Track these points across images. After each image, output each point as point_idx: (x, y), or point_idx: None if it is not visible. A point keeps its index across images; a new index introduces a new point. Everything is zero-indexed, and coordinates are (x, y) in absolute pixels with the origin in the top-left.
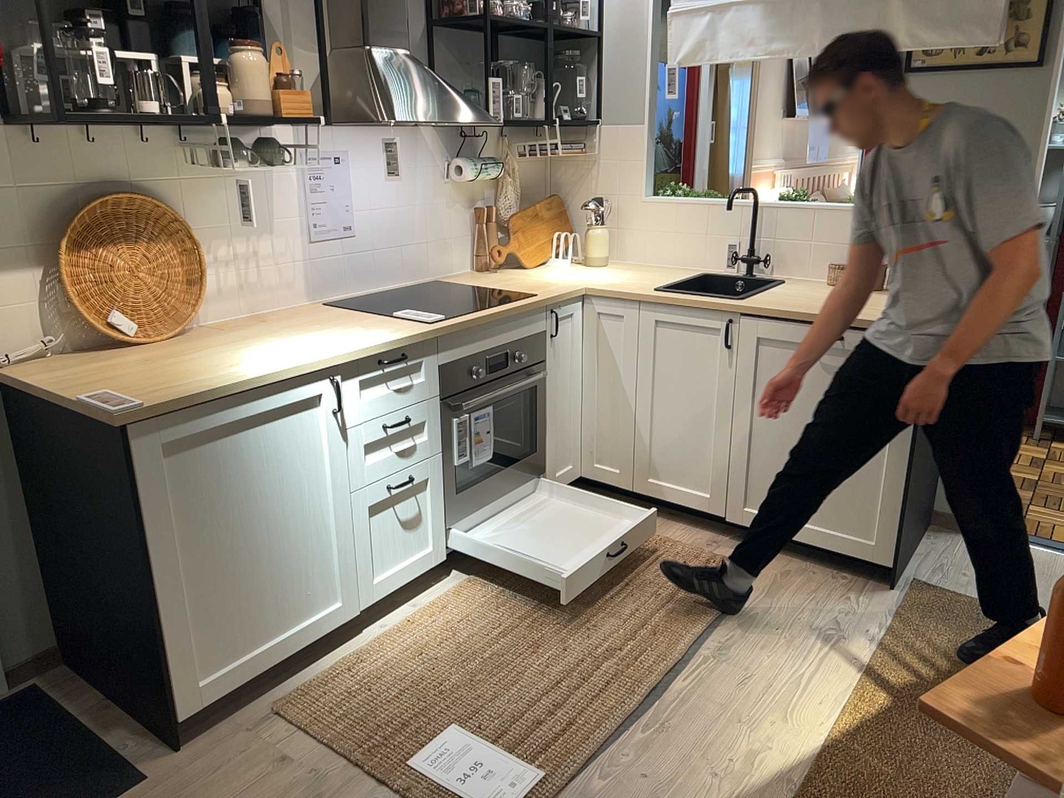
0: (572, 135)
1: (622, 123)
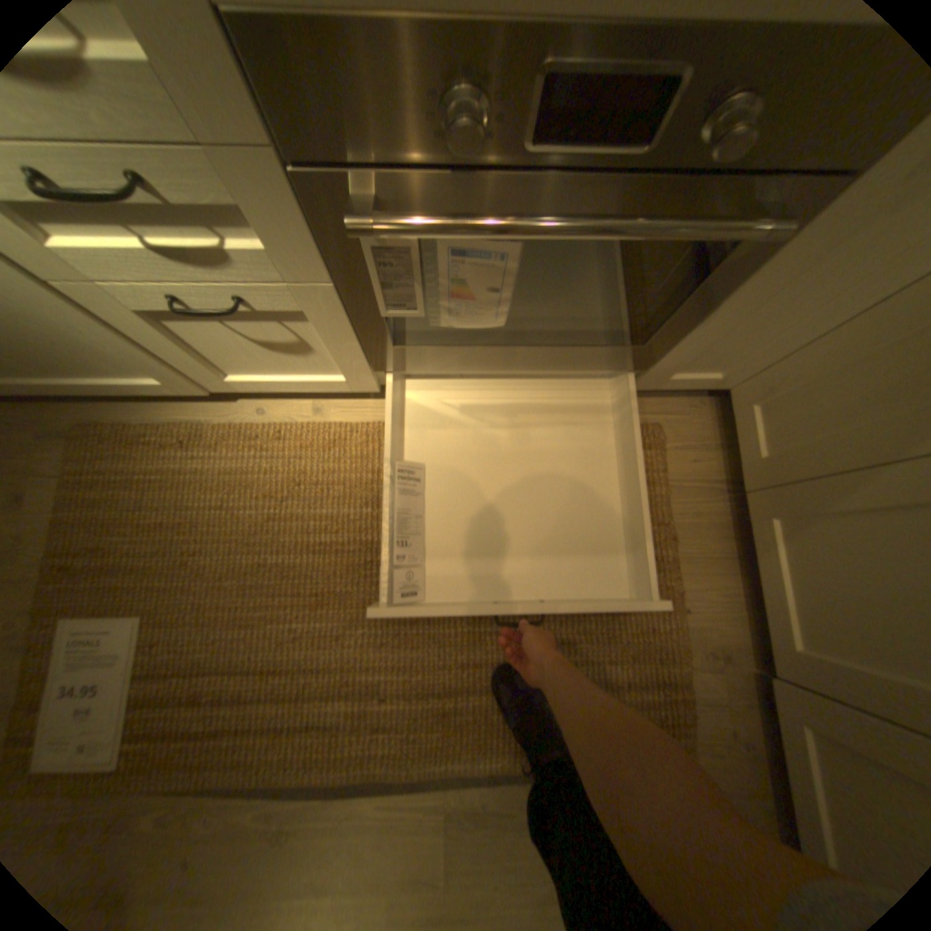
0: None
1: None
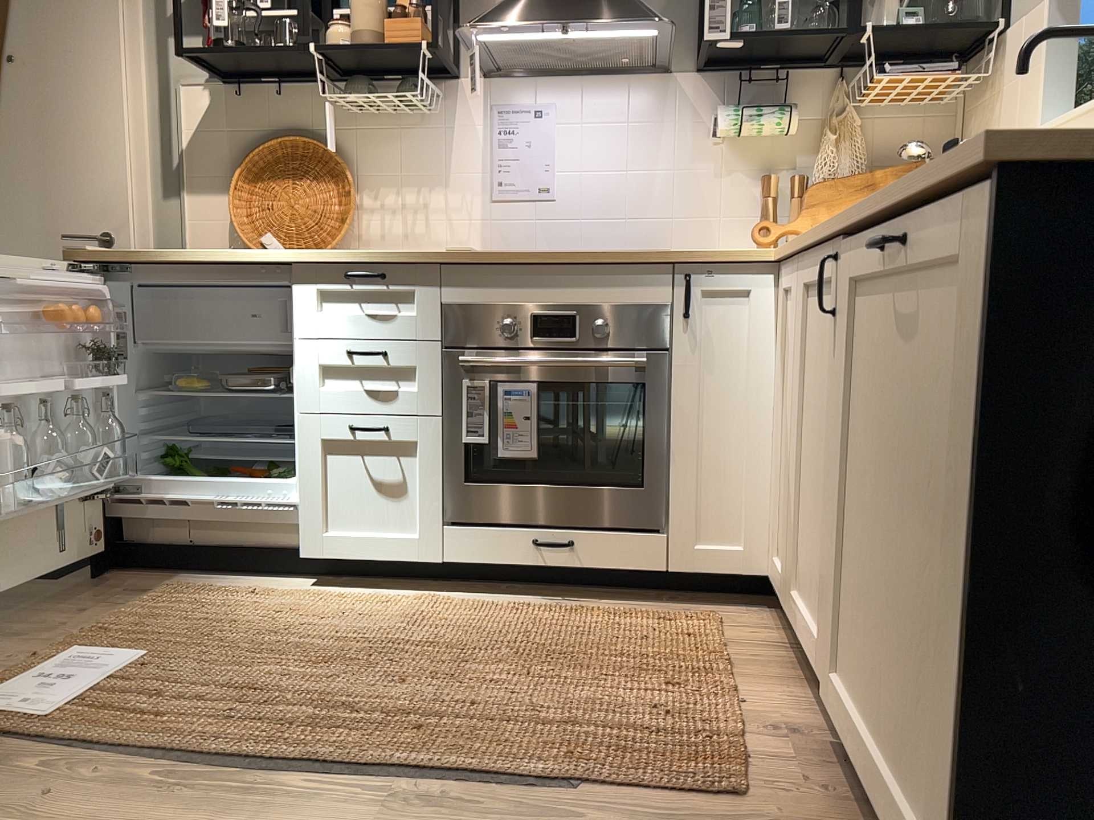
0: (978, 66)
1: (1024, 15)
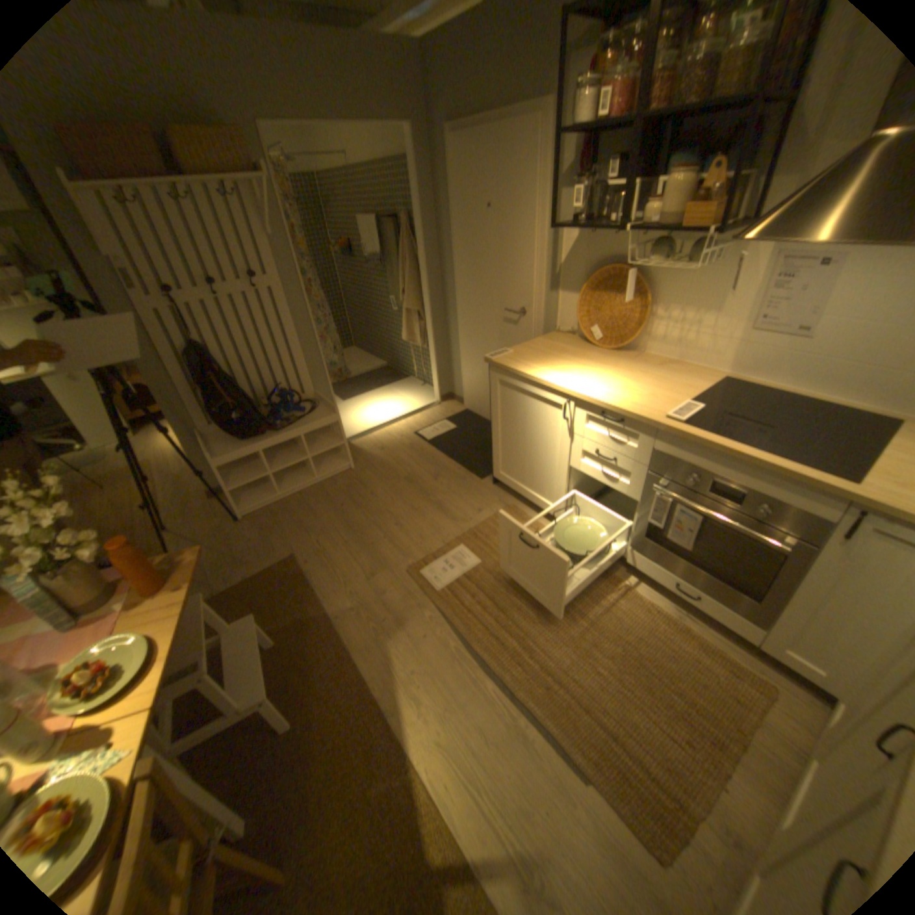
0: None
1: None
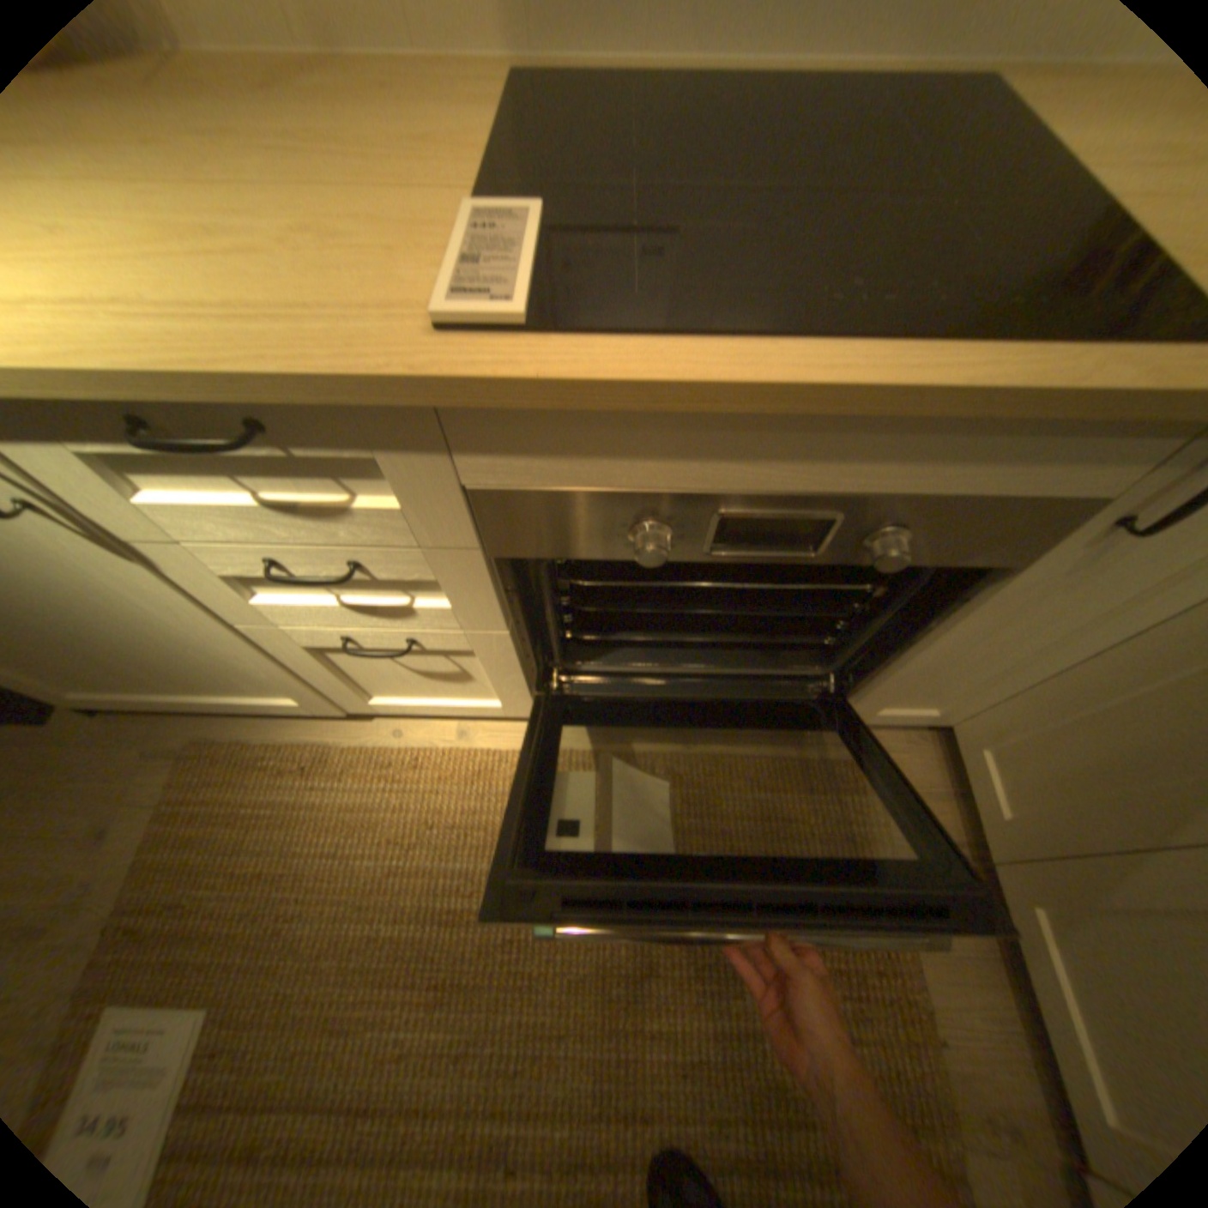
0: None
1: None
